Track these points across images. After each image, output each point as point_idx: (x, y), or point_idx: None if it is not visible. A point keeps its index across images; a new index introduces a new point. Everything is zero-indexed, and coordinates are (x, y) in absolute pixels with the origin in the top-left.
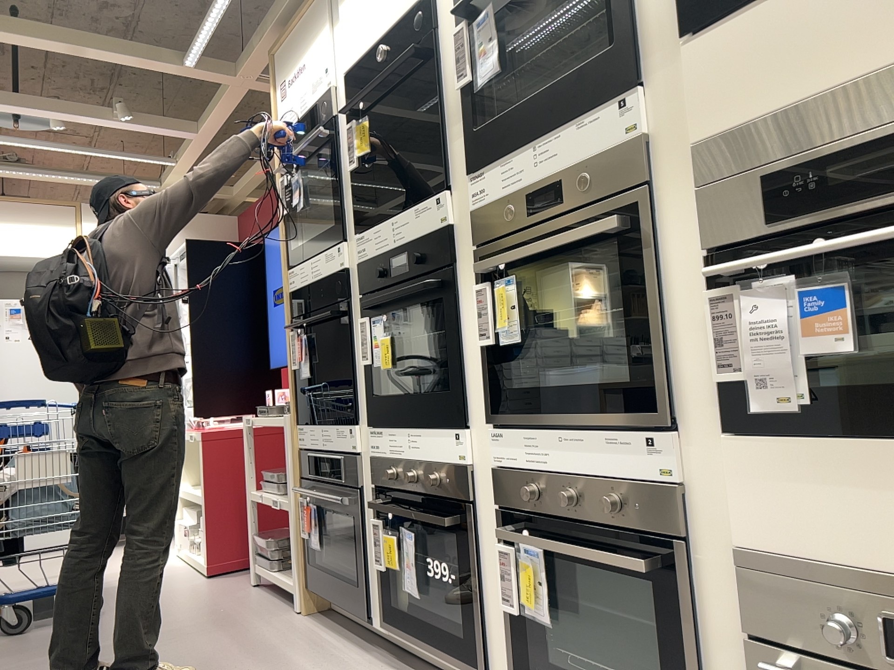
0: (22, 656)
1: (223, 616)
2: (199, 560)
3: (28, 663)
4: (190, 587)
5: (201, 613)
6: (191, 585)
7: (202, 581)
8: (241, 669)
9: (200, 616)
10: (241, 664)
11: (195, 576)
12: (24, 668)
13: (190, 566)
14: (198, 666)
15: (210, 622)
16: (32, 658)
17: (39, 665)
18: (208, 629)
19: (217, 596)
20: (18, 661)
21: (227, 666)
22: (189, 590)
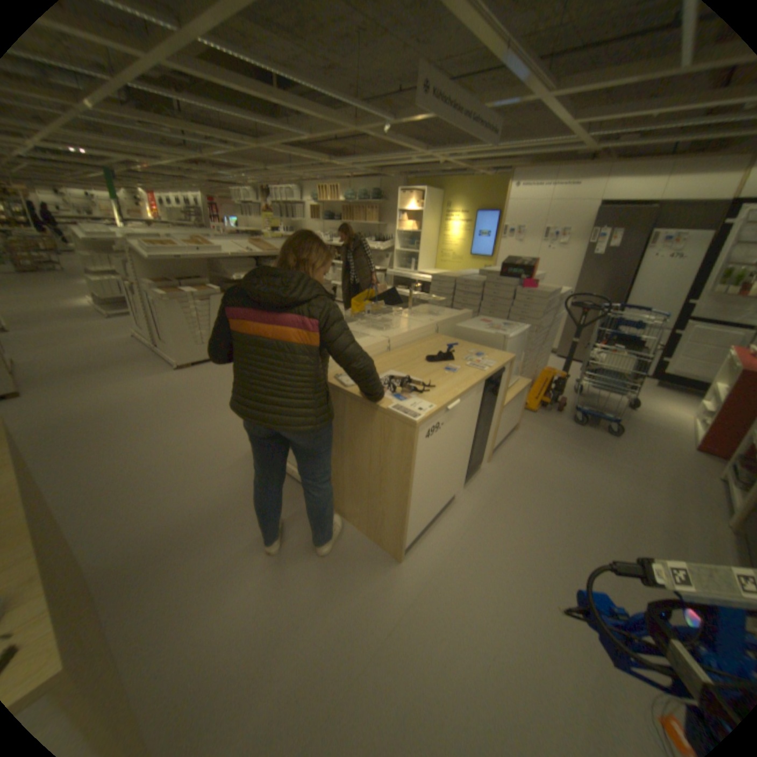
0: (573, 442)
1: (679, 492)
2: (699, 439)
3: (572, 448)
4: (679, 453)
5: (669, 479)
6: (682, 452)
7: (691, 453)
8: (655, 538)
9: (666, 481)
10: (659, 535)
11: (691, 446)
12: (569, 450)
13: (693, 437)
14: (636, 515)
15: (668, 490)
16: (575, 447)
17: (574, 453)
18: (662, 494)
19: (689, 473)
20: (570, 444)
21: (650, 529)
22: (677, 455)
